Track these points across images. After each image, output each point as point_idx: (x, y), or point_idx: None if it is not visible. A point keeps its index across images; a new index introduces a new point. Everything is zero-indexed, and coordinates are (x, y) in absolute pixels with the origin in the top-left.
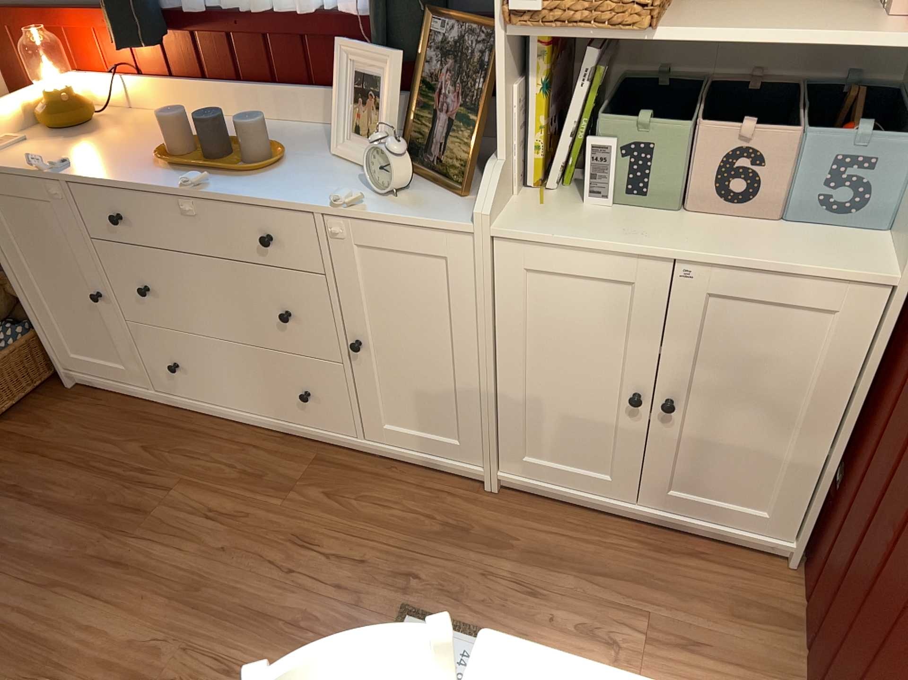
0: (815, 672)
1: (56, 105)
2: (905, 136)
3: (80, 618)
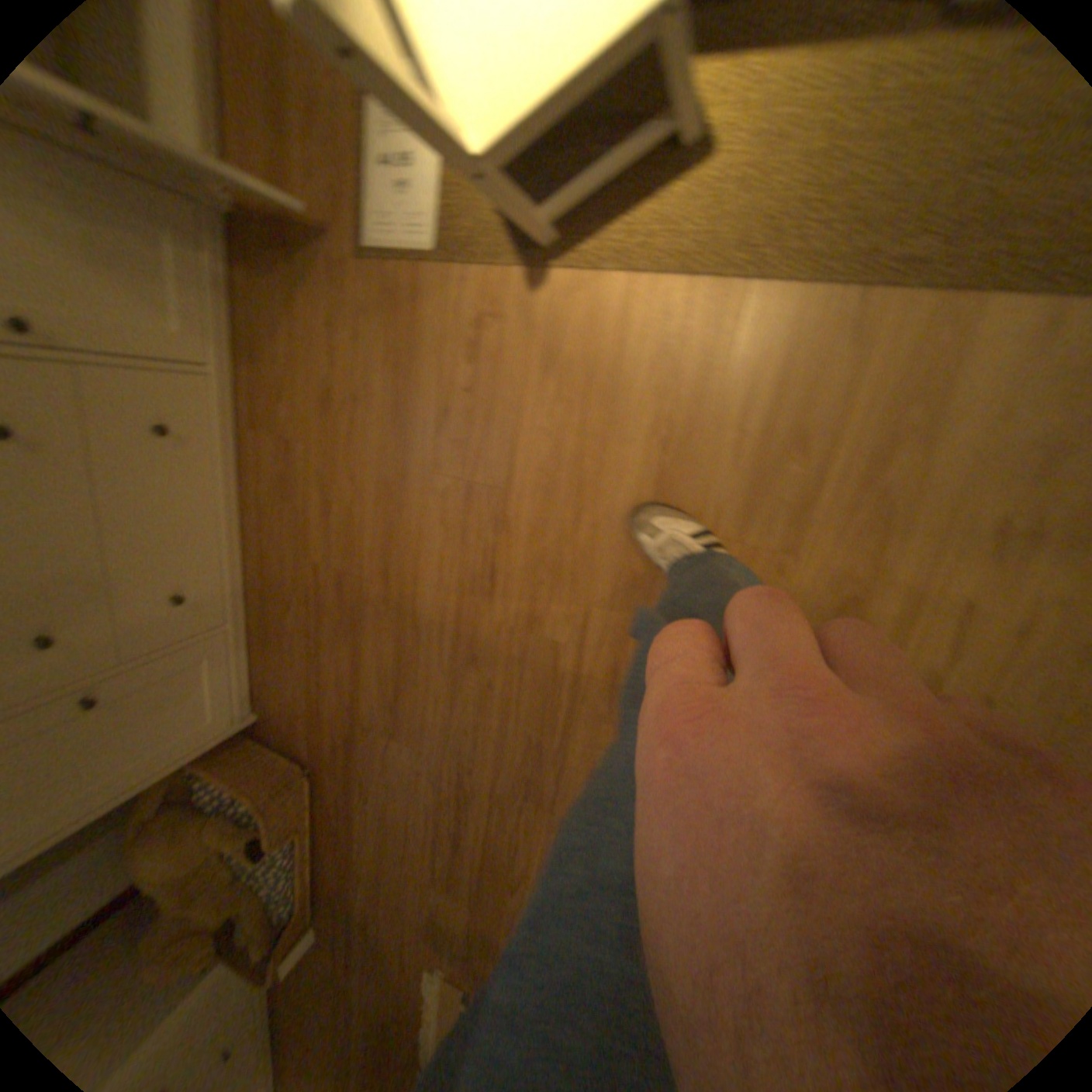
0: None
1: None
2: None
3: (431, 586)
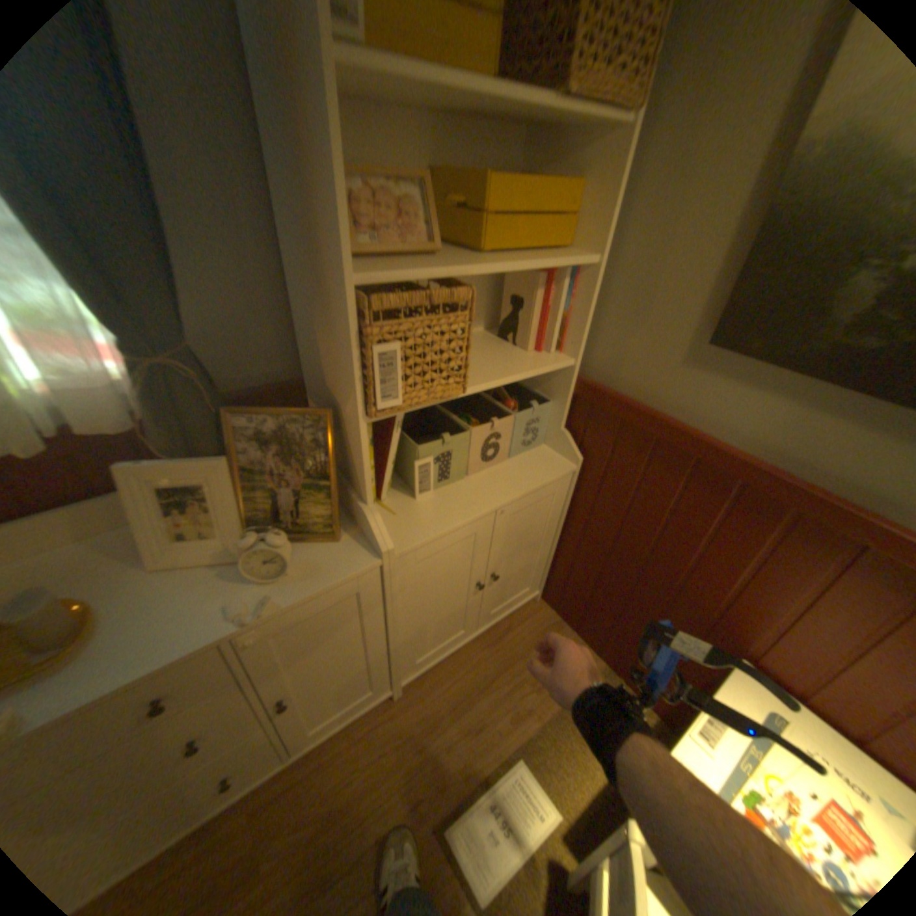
0: (603, 641)
1: None
2: (546, 398)
3: None
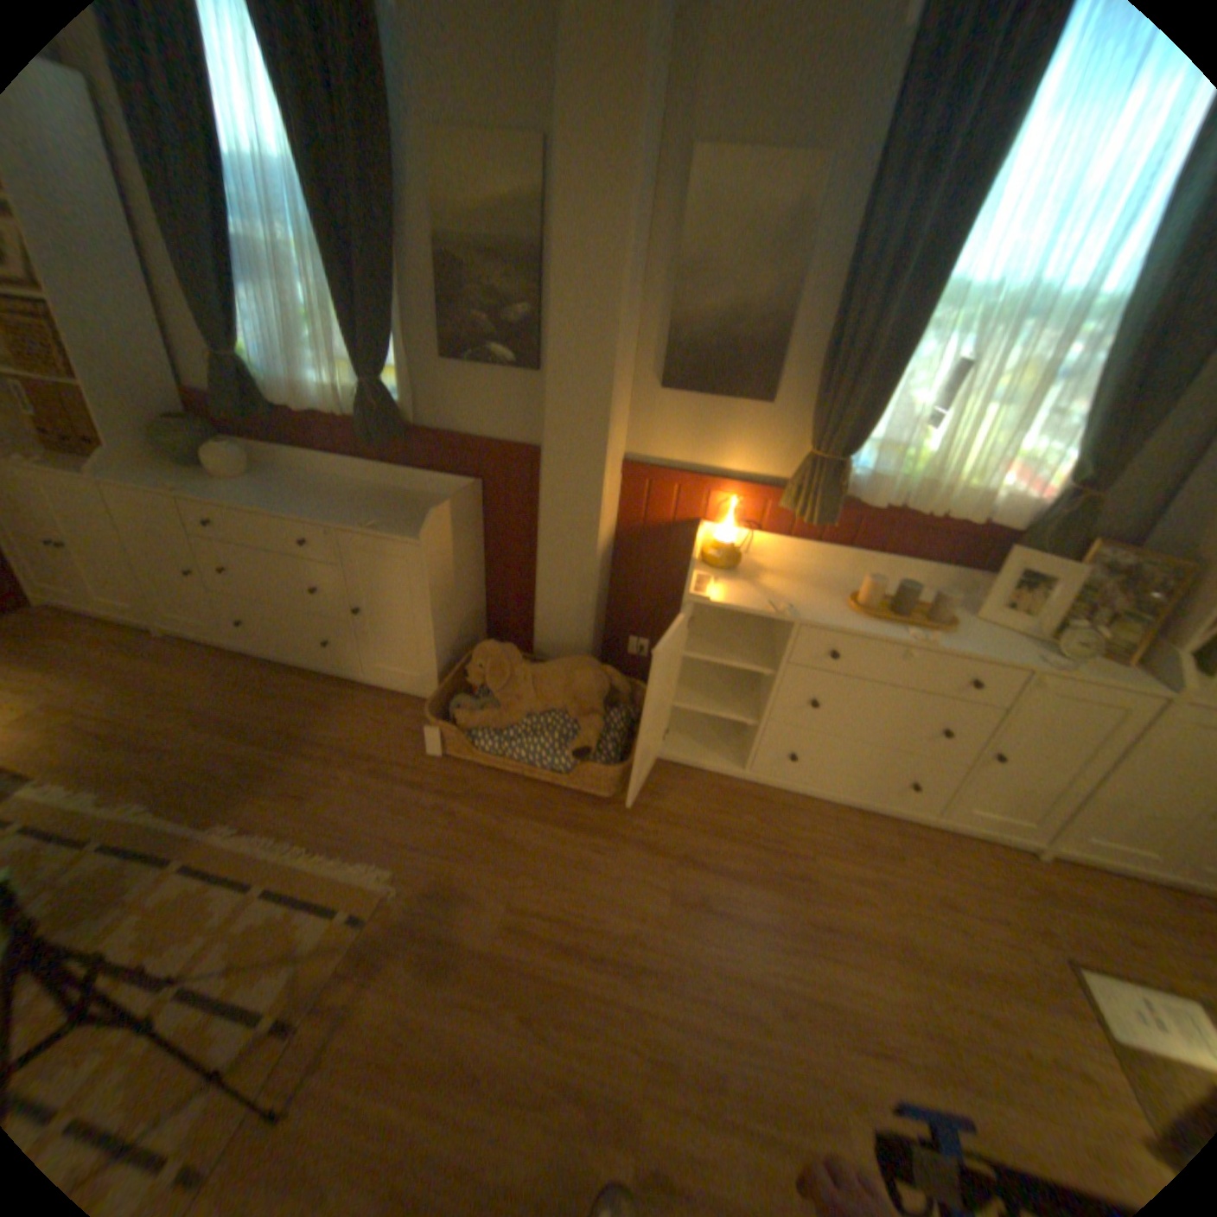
0: None
1: (722, 547)
2: None
3: (844, 991)
